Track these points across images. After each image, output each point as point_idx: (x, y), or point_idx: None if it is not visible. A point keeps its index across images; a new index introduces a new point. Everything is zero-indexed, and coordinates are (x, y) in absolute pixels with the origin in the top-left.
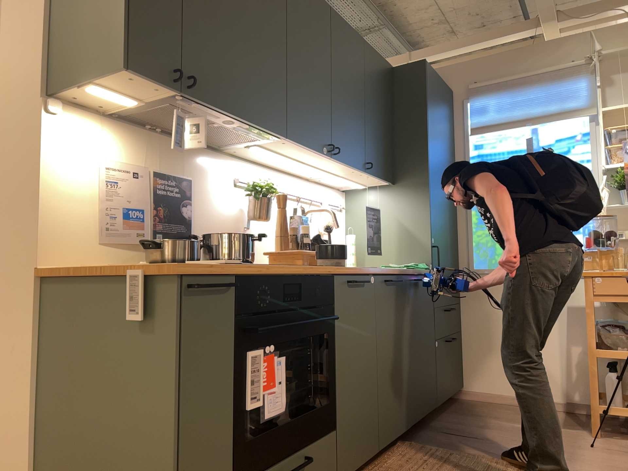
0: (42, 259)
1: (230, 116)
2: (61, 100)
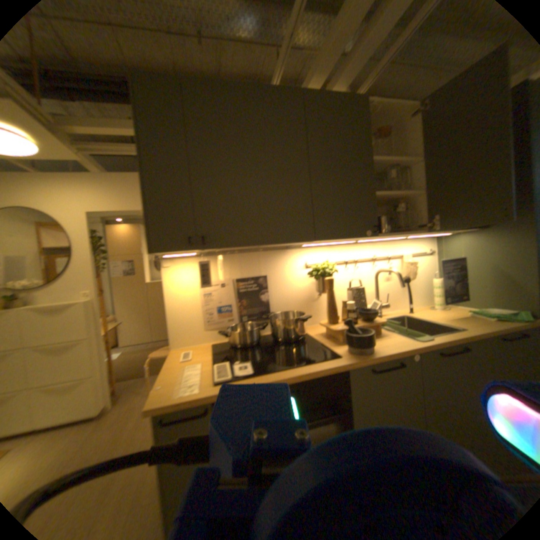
0: (173, 344)
1: (252, 245)
2: (171, 256)
